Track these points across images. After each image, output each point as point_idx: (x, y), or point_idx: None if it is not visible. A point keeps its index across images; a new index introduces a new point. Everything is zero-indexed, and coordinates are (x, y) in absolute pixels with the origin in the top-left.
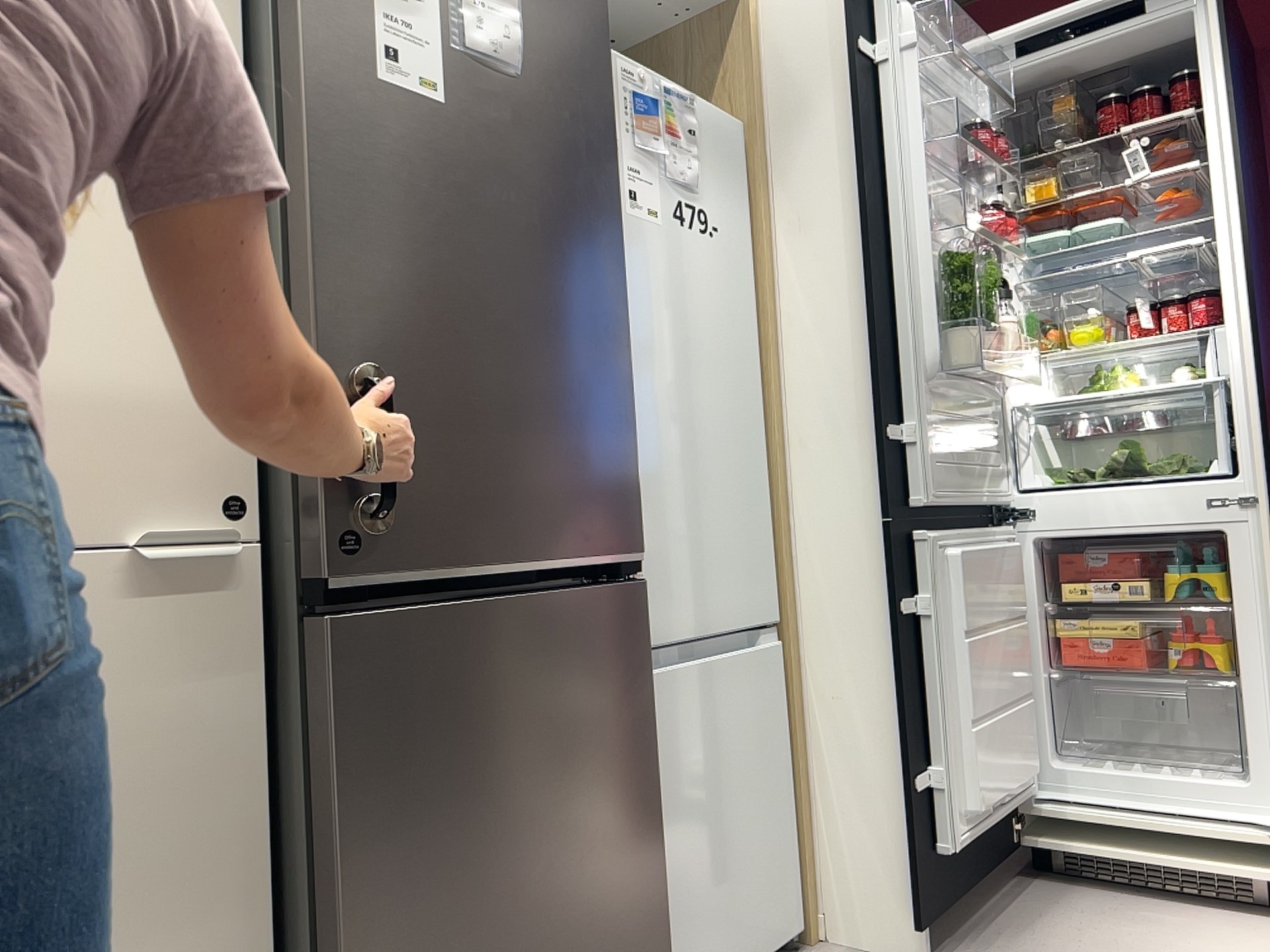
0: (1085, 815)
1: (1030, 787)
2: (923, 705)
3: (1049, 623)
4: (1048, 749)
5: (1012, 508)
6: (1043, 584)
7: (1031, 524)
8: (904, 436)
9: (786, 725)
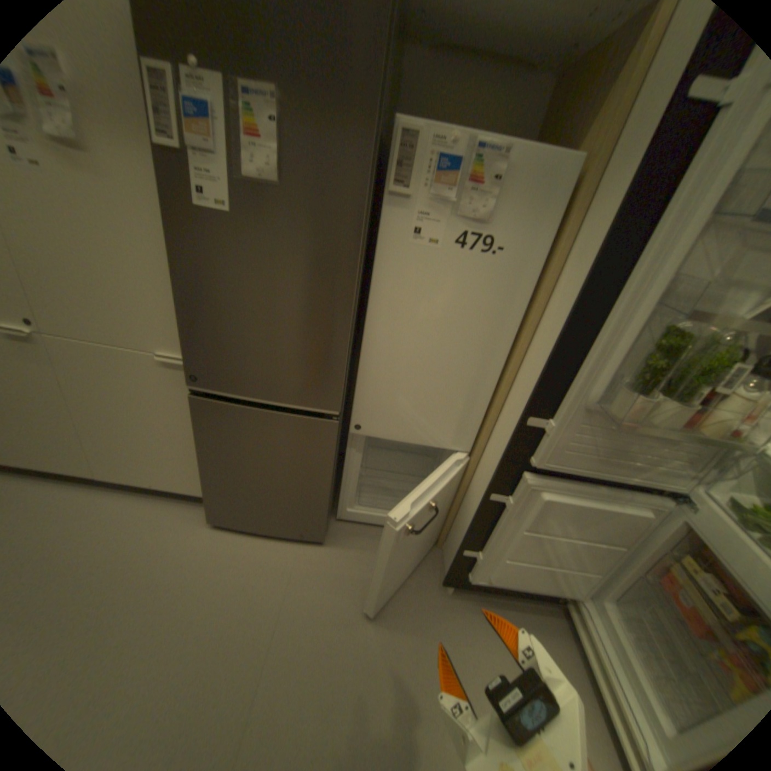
0: (591, 632)
1: (573, 596)
2: (488, 532)
3: (667, 559)
4: (608, 596)
5: (687, 494)
6: (677, 542)
7: (689, 512)
8: (545, 425)
9: (459, 484)
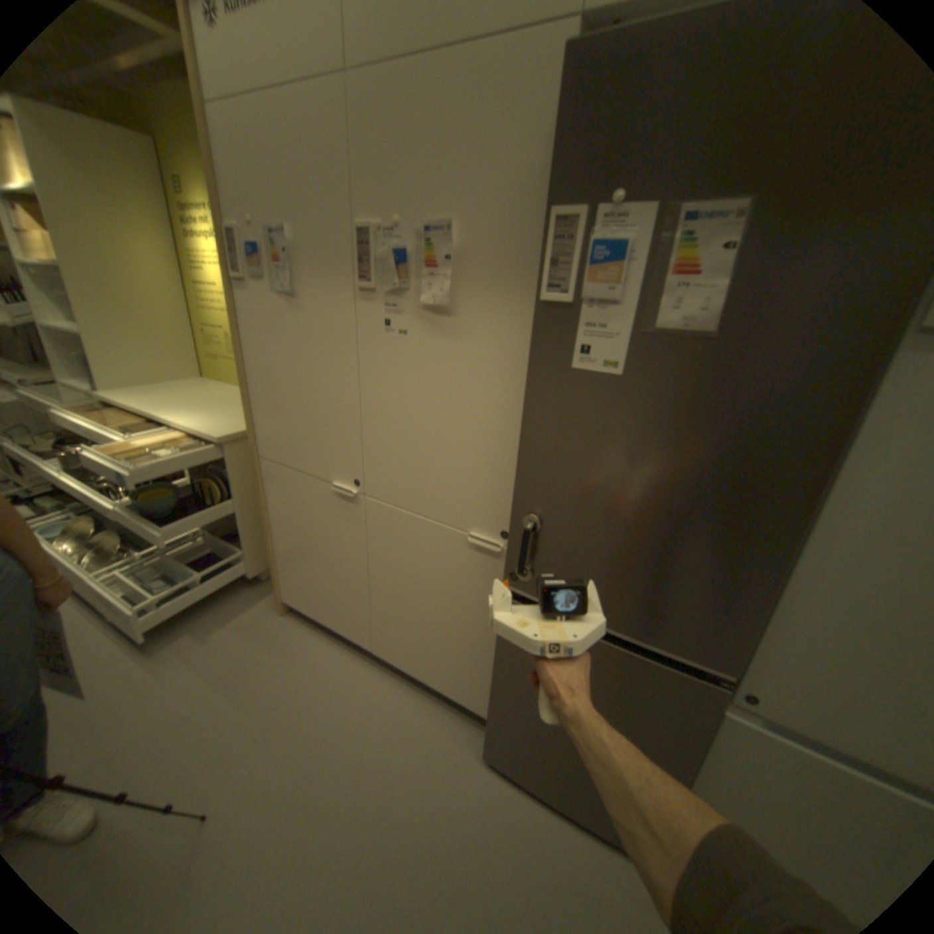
0: None
1: None
2: None
3: None
4: None
5: None
6: None
7: None
8: None
9: None
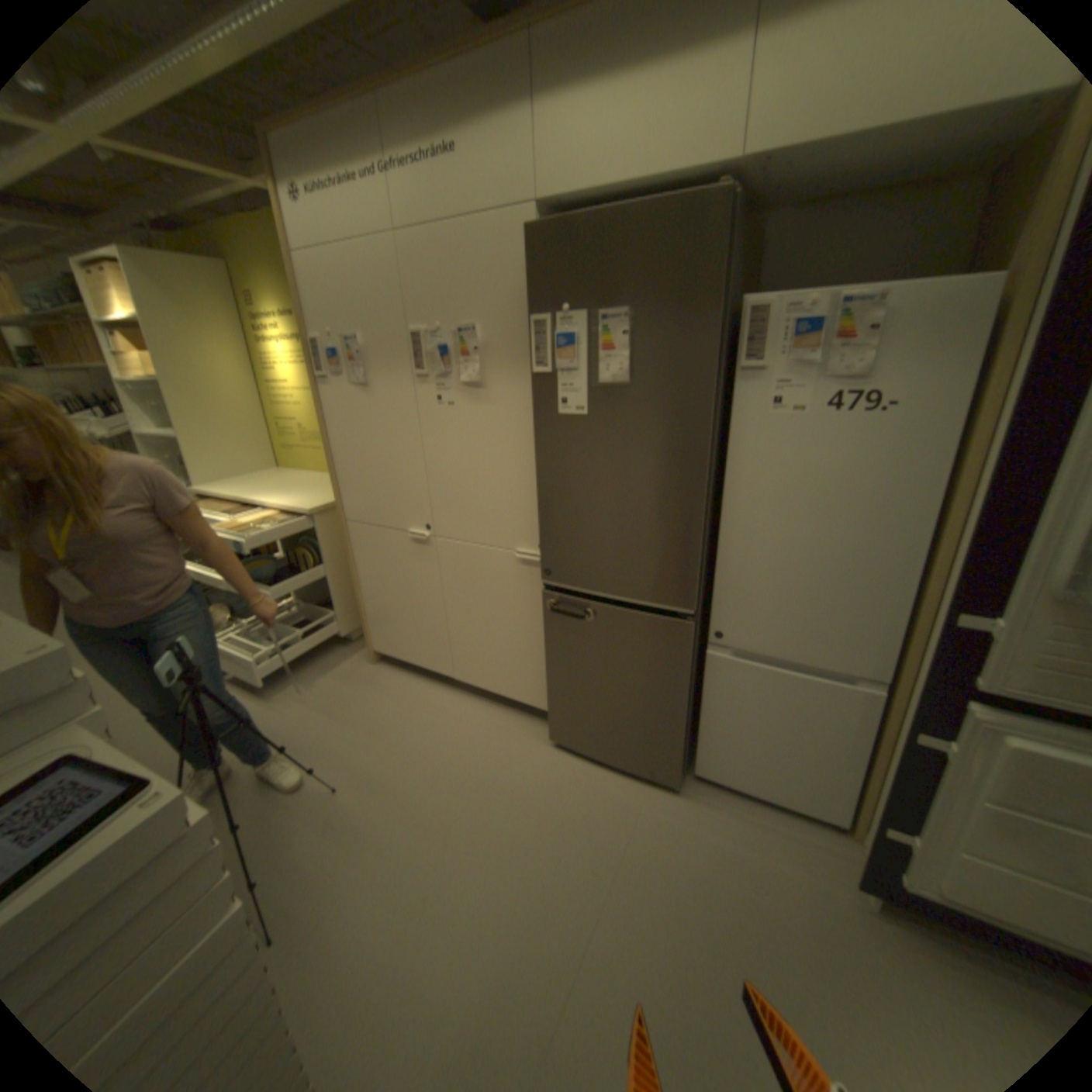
0: None
1: None
2: (925, 803)
3: None
4: None
5: None
6: None
7: None
8: (991, 628)
9: (882, 737)
